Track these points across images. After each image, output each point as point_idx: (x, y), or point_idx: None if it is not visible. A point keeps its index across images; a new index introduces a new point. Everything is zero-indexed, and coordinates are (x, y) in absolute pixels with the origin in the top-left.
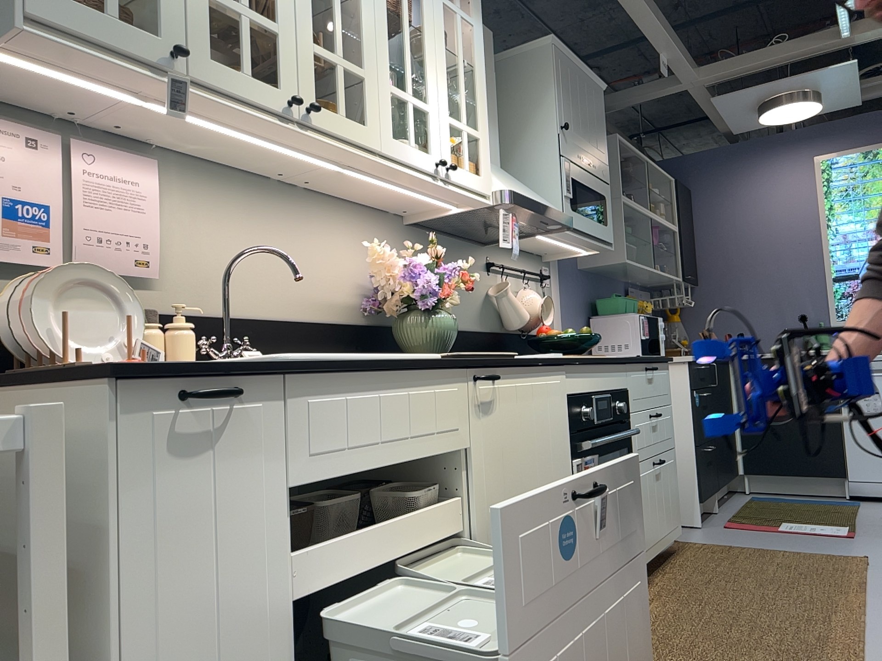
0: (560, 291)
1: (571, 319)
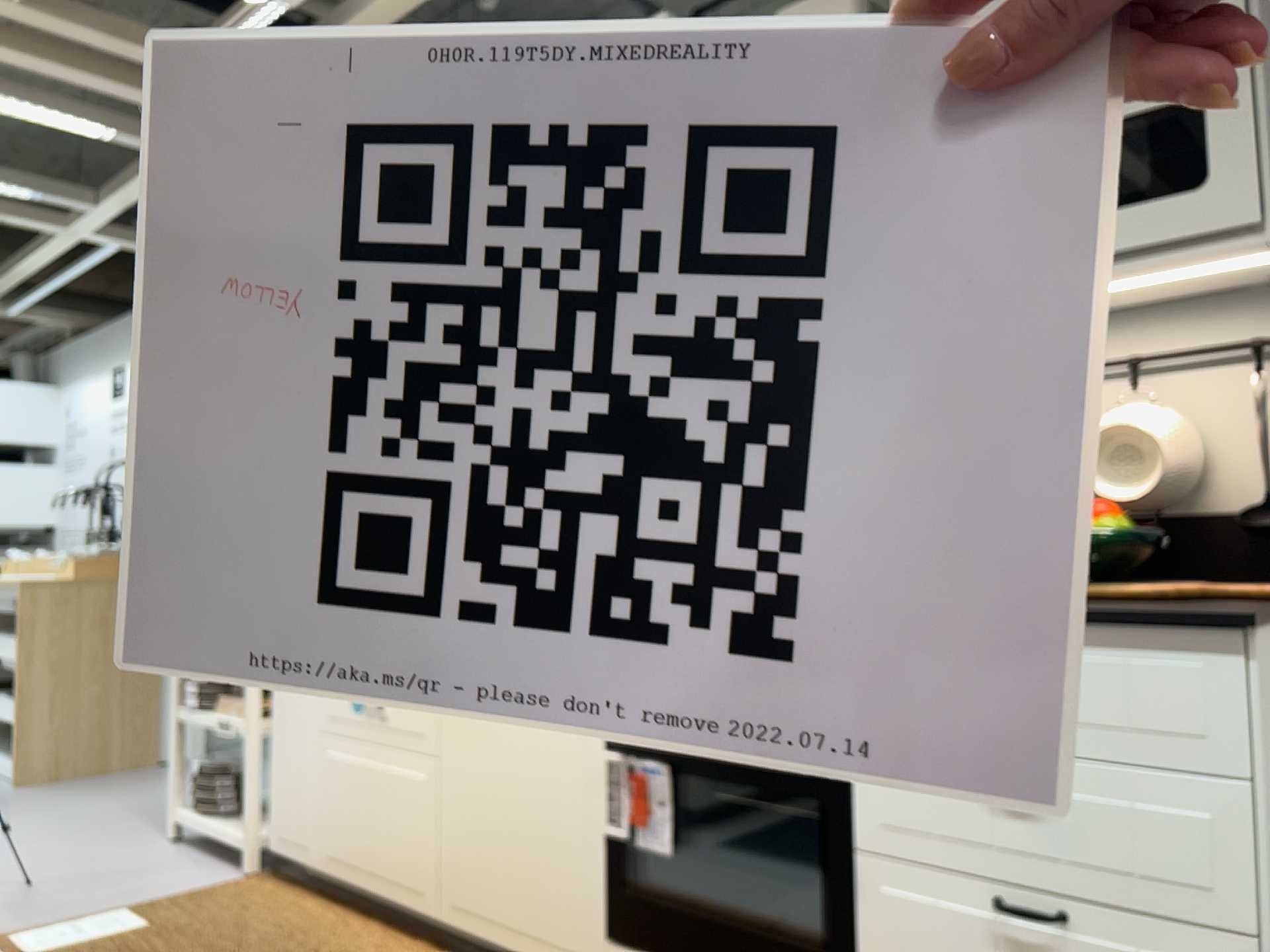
0: None
1: None
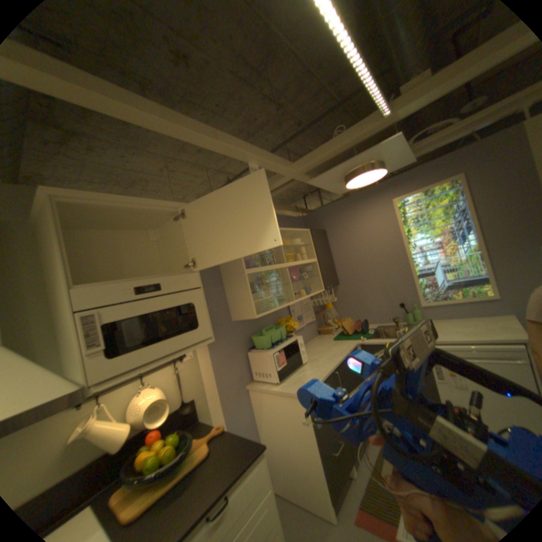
0: (204, 354)
1: (223, 365)
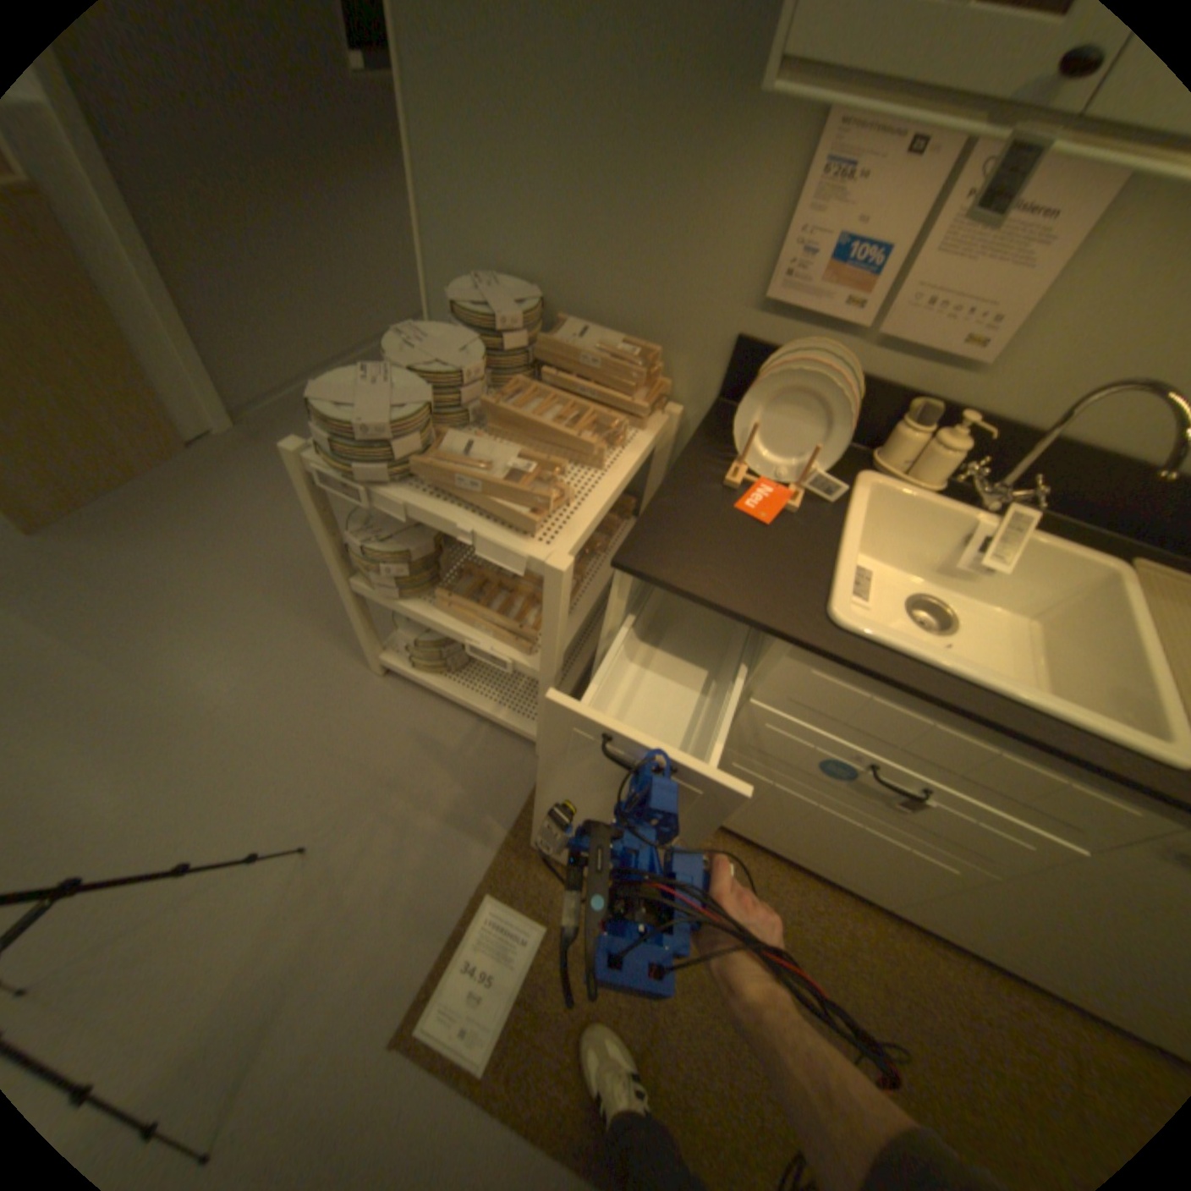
0: None
1: None
